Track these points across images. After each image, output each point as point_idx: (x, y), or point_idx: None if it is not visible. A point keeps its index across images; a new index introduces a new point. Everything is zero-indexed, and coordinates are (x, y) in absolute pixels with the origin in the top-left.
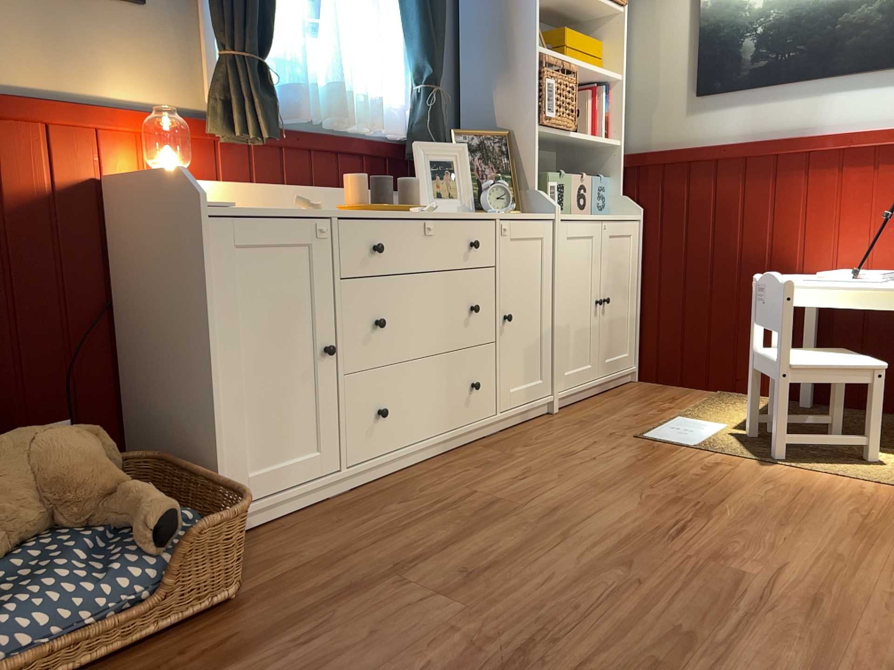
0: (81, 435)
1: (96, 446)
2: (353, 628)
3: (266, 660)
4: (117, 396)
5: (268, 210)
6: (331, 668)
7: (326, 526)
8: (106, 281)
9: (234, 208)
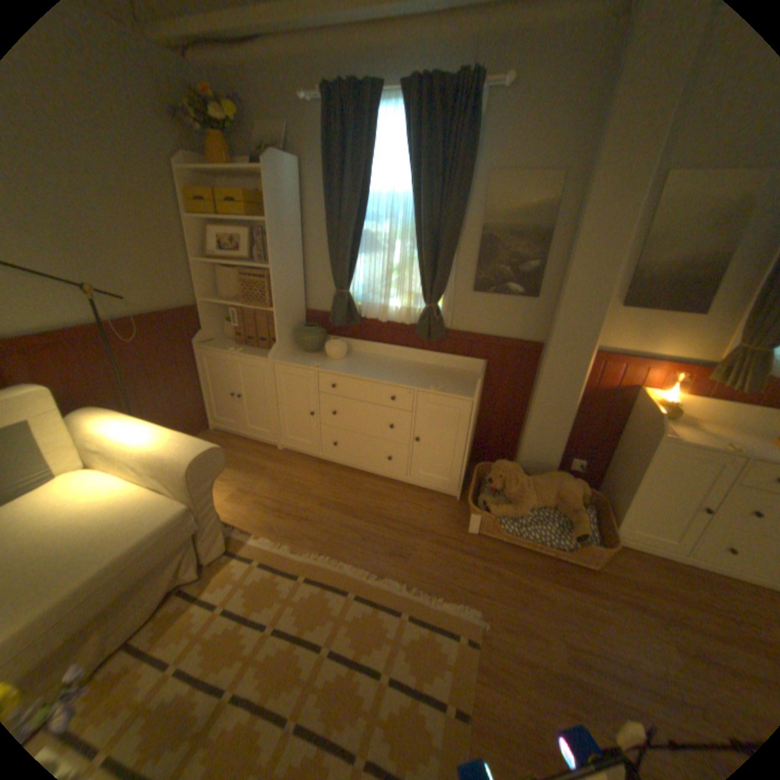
0: (577, 488)
1: (579, 493)
2: (626, 622)
3: (589, 601)
4: (608, 463)
5: (707, 442)
6: (605, 625)
7: (659, 574)
8: (624, 423)
9: (684, 438)
